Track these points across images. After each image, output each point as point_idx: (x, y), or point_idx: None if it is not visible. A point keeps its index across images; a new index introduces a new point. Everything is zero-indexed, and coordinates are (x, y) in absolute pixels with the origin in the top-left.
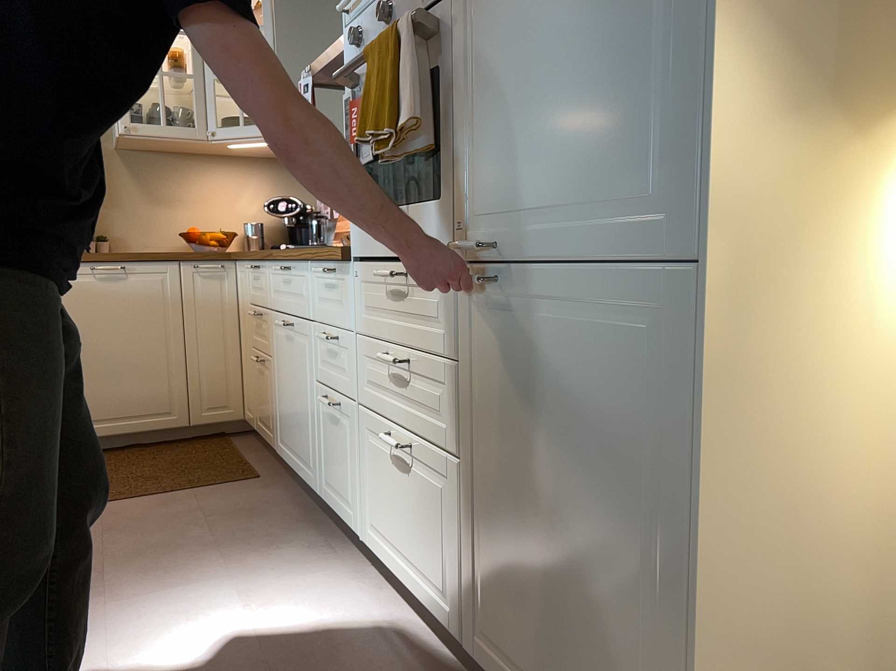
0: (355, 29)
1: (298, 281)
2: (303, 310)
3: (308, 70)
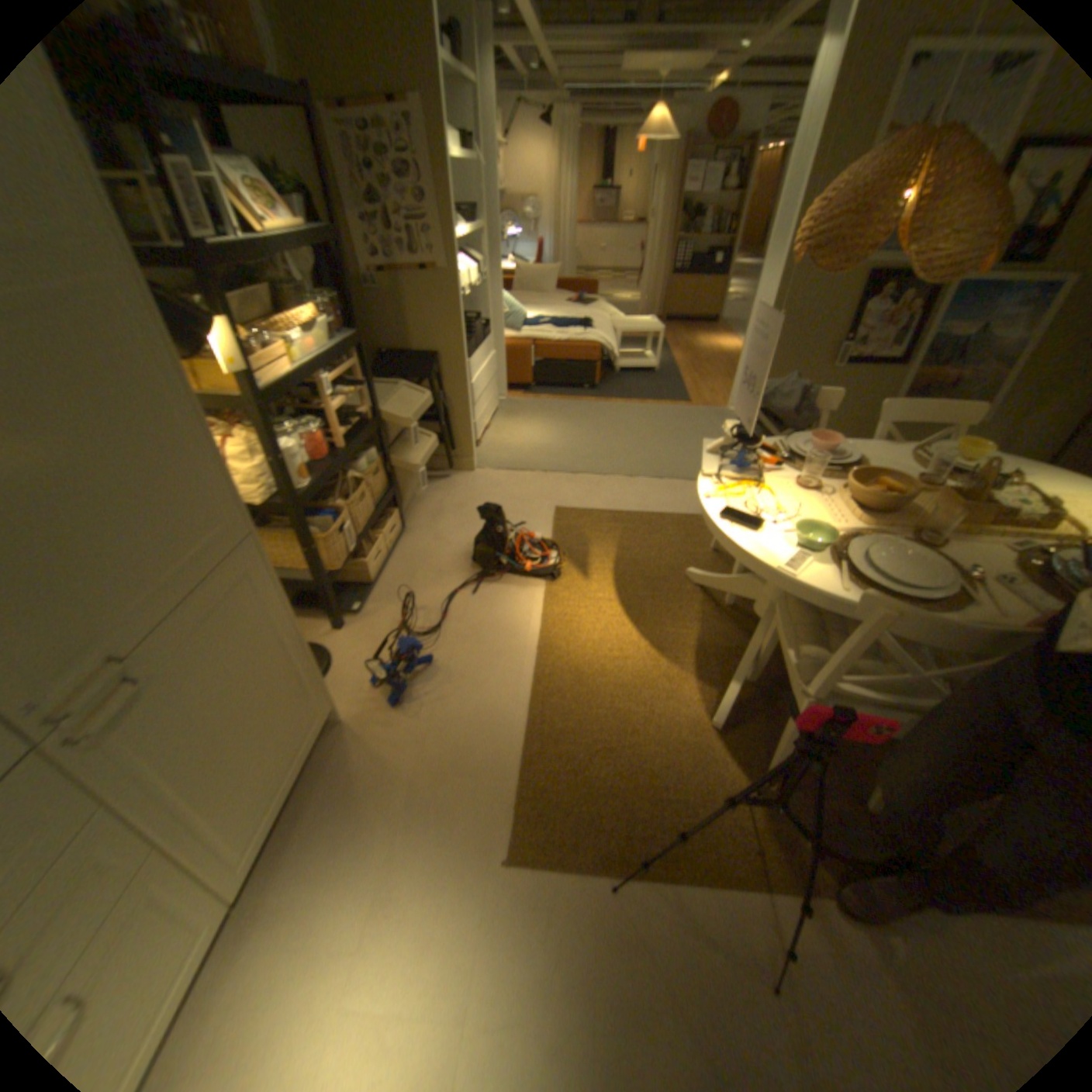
0: None
1: None
2: None
3: None
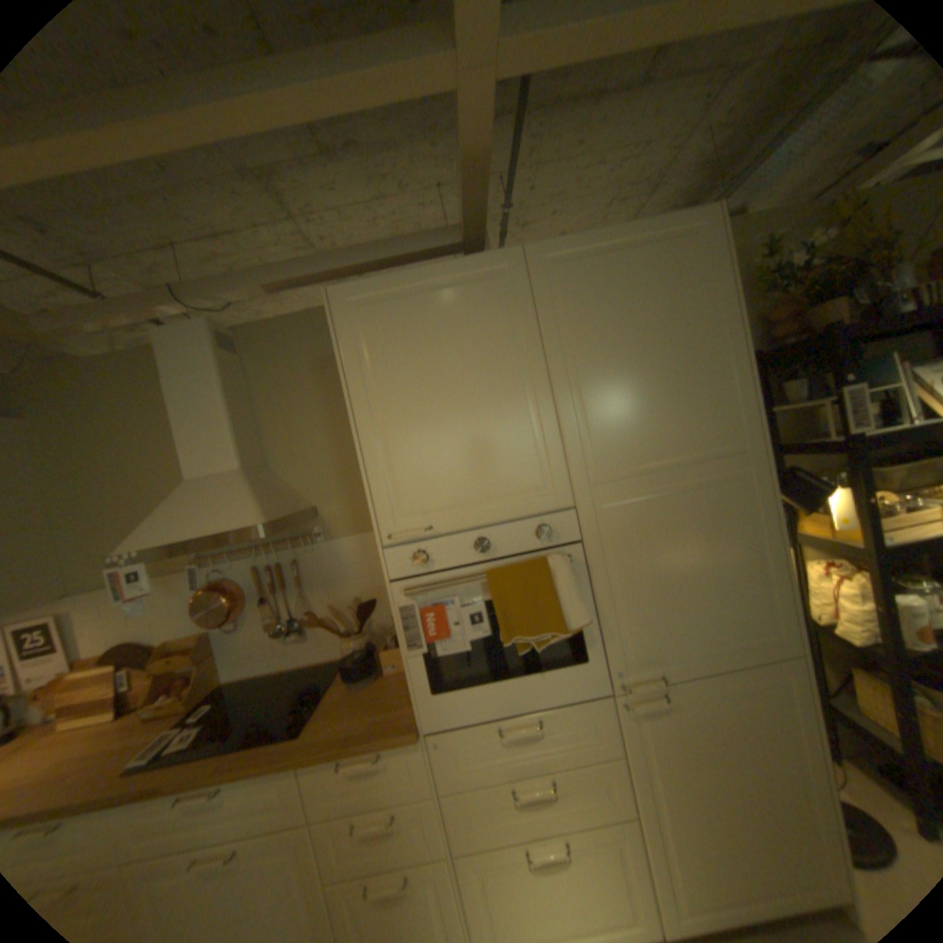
0: (422, 555)
1: (249, 798)
2: (272, 825)
3: (124, 558)
